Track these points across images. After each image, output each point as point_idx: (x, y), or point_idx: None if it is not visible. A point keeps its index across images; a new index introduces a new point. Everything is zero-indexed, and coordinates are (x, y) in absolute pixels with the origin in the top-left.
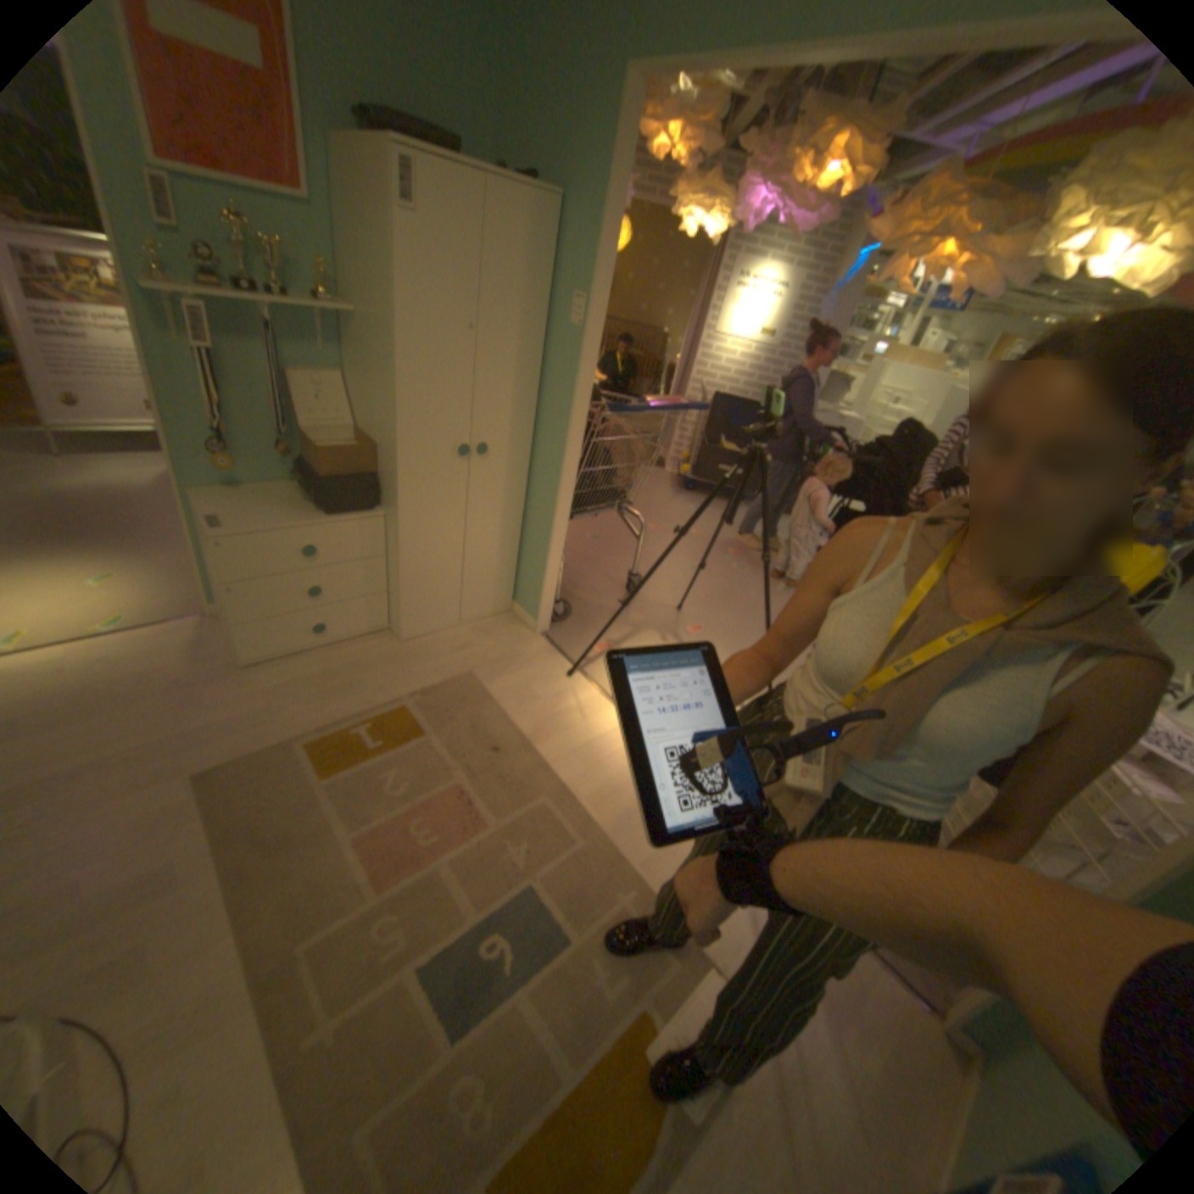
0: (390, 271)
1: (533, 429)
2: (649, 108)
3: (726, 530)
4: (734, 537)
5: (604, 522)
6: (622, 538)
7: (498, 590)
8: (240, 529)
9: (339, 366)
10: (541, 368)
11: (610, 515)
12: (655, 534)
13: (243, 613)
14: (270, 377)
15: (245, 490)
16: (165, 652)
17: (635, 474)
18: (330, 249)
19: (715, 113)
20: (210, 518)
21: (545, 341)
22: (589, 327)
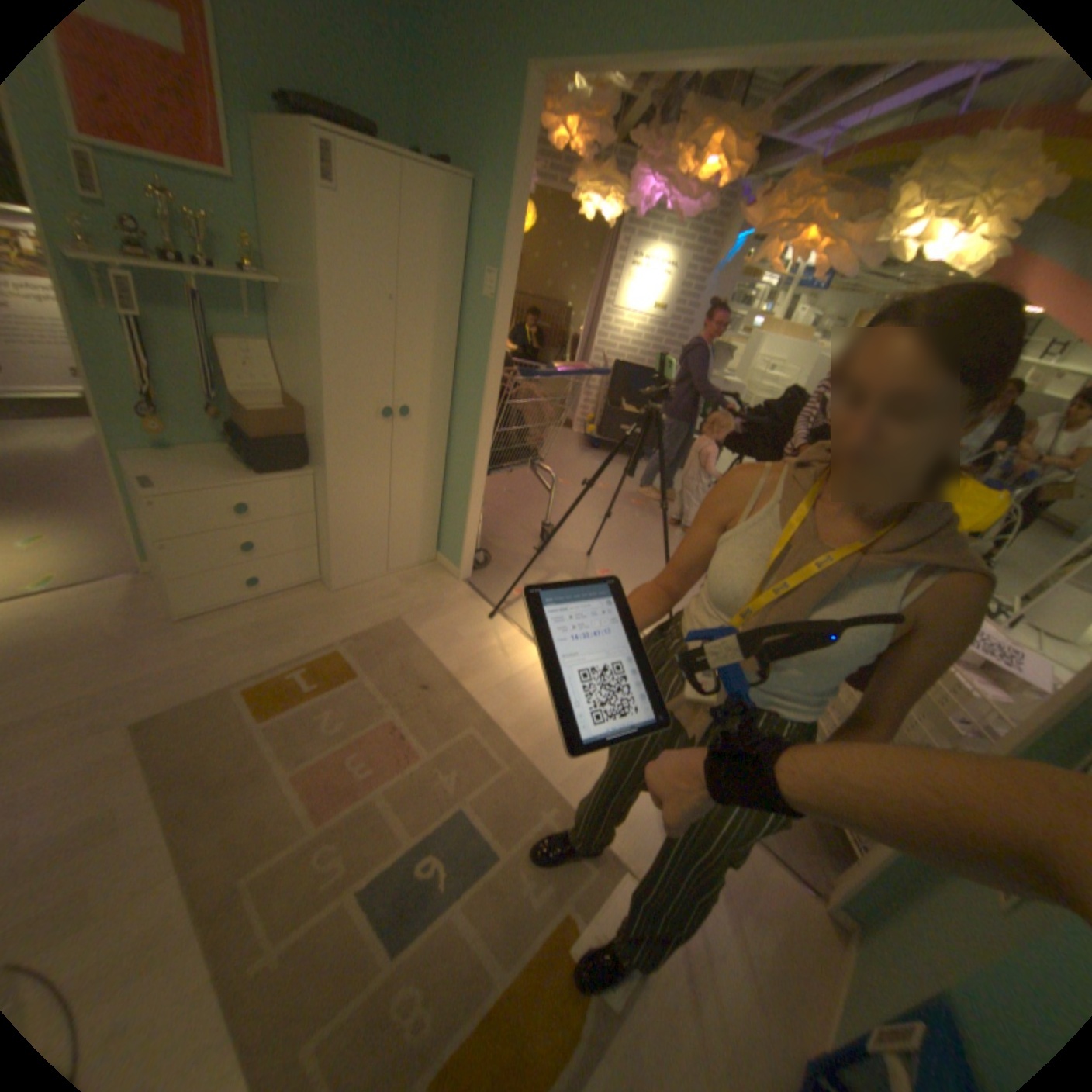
0: (313, 246)
1: (452, 393)
2: (549, 104)
3: (629, 484)
4: (636, 489)
5: (518, 478)
6: (536, 493)
7: (422, 542)
8: (172, 489)
9: (265, 335)
10: (457, 337)
11: (524, 472)
12: (565, 488)
13: (176, 569)
14: (198, 345)
15: (175, 452)
16: (99, 609)
17: (546, 435)
18: (255, 225)
19: (608, 110)
20: (141, 479)
21: (460, 312)
22: (500, 300)
